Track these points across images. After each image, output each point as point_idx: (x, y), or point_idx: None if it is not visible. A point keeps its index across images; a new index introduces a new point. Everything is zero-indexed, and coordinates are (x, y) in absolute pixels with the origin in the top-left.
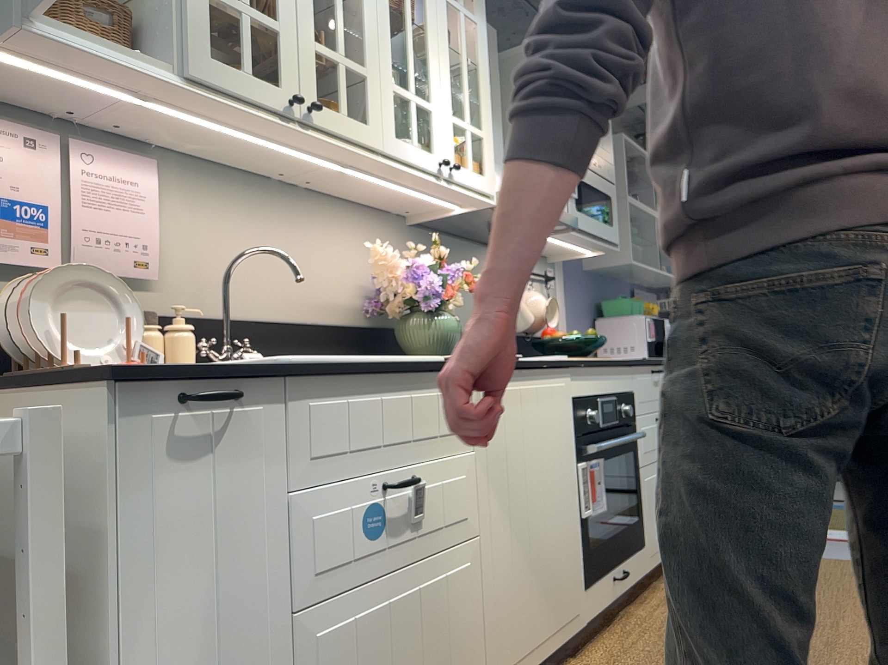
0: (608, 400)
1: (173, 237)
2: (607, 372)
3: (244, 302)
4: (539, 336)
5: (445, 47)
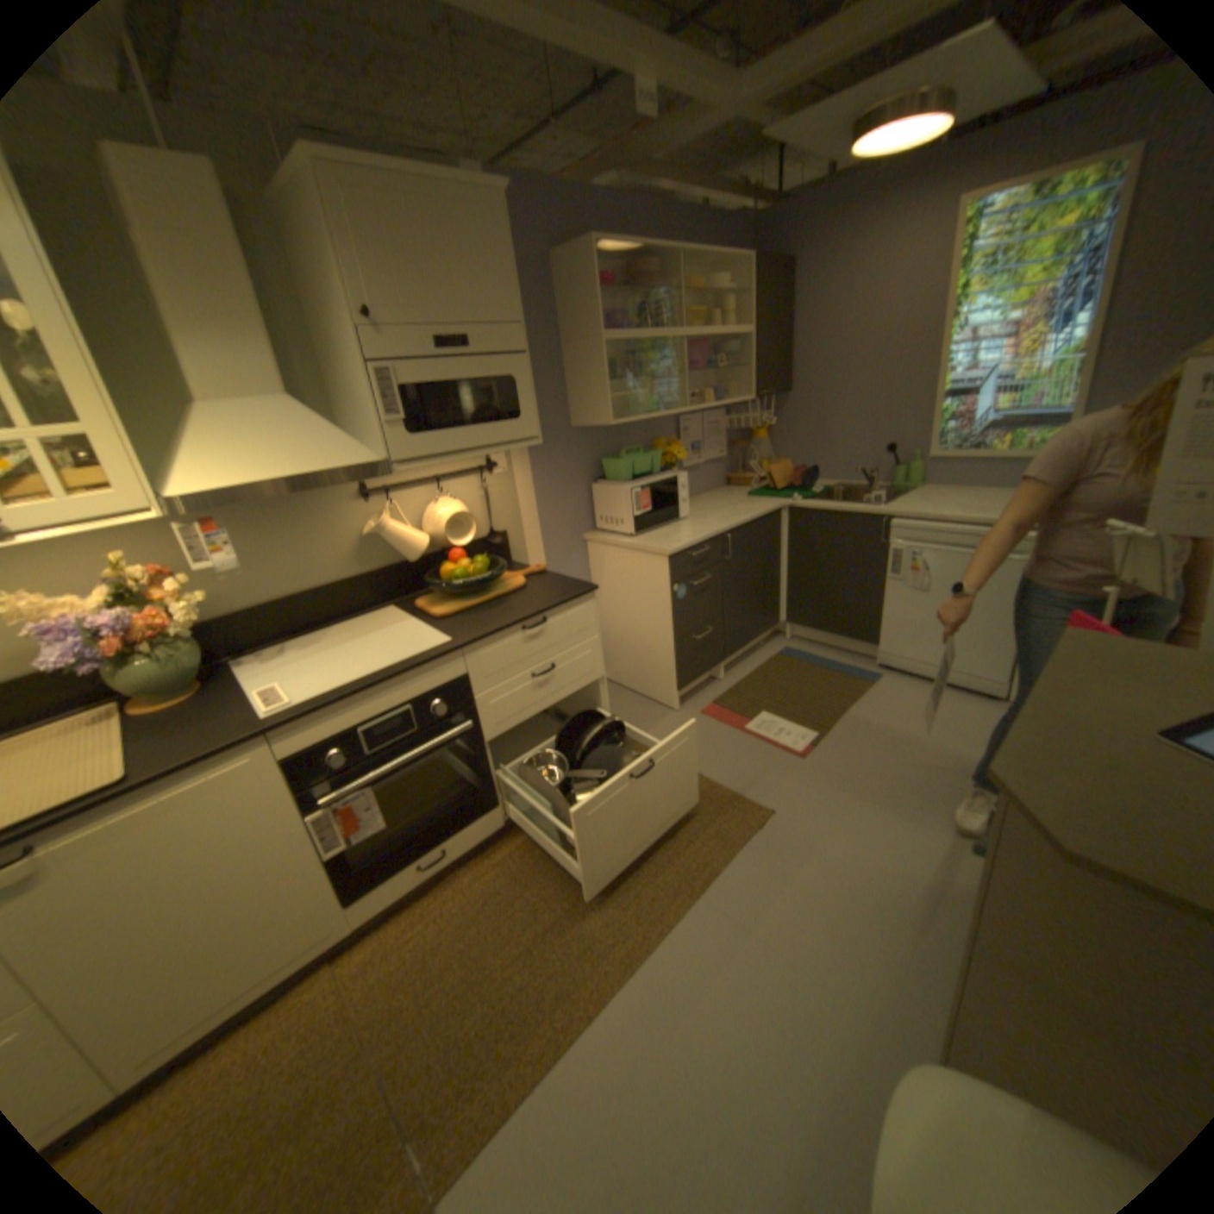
0: (381, 721)
1: None
2: (382, 689)
3: None
4: (435, 564)
5: None
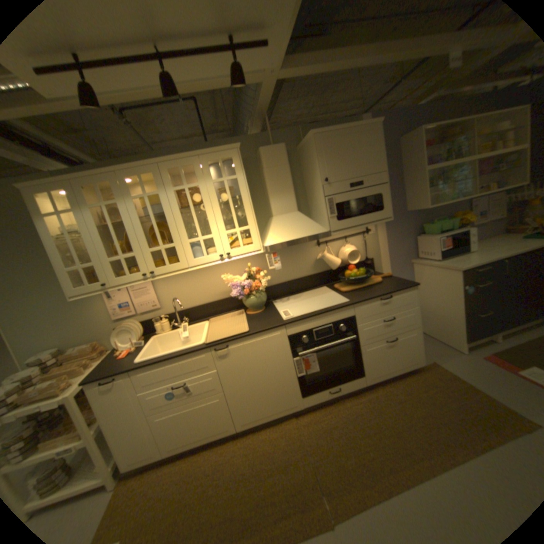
0: (321, 329)
1: (164, 294)
2: (323, 316)
3: (190, 302)
4: (342, 271)
5: (216, 205)
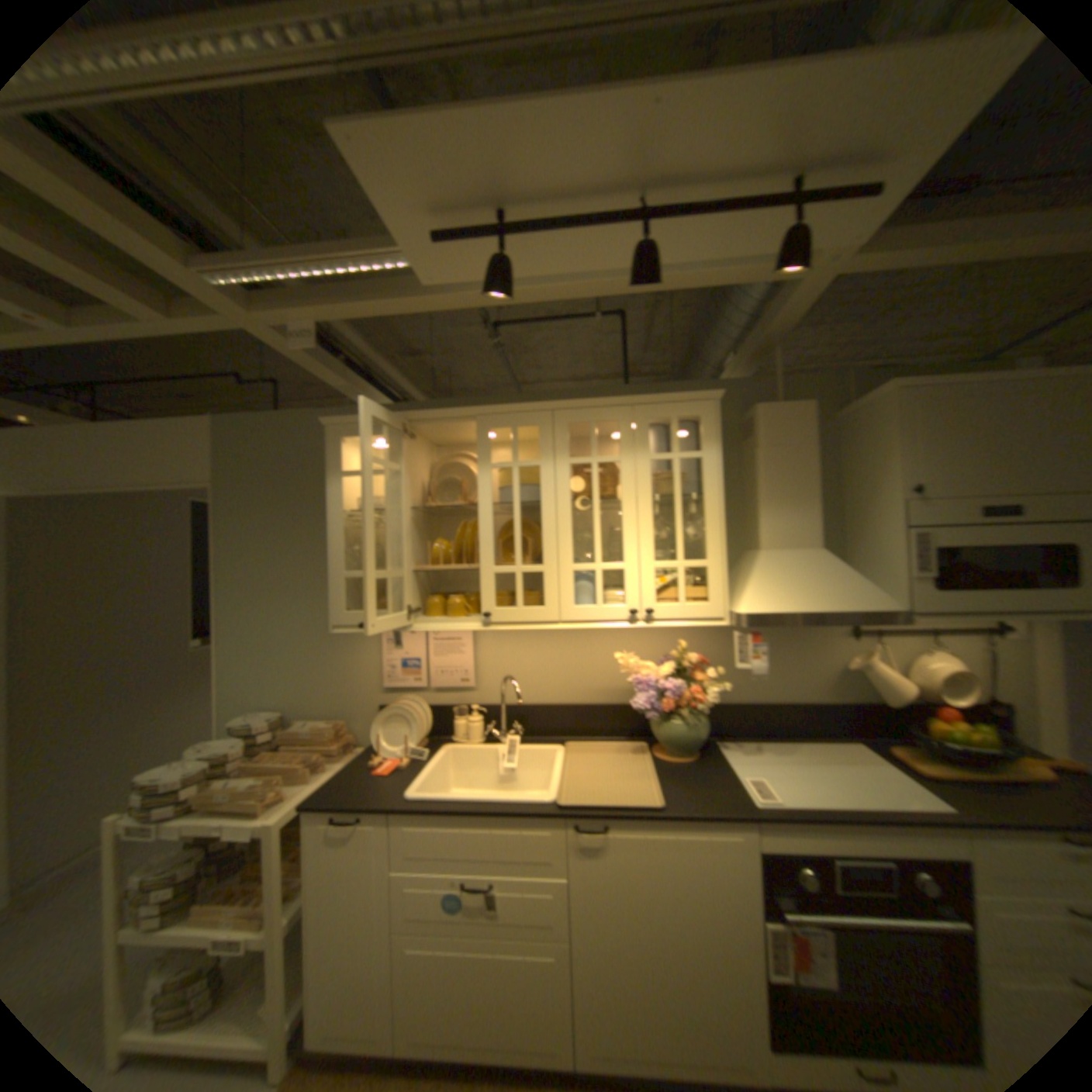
0: (863, 869)
1: (489, 661)
2: (872, 835)
3: (535, 693)
4: (922, 718)
5: (648, 505)
